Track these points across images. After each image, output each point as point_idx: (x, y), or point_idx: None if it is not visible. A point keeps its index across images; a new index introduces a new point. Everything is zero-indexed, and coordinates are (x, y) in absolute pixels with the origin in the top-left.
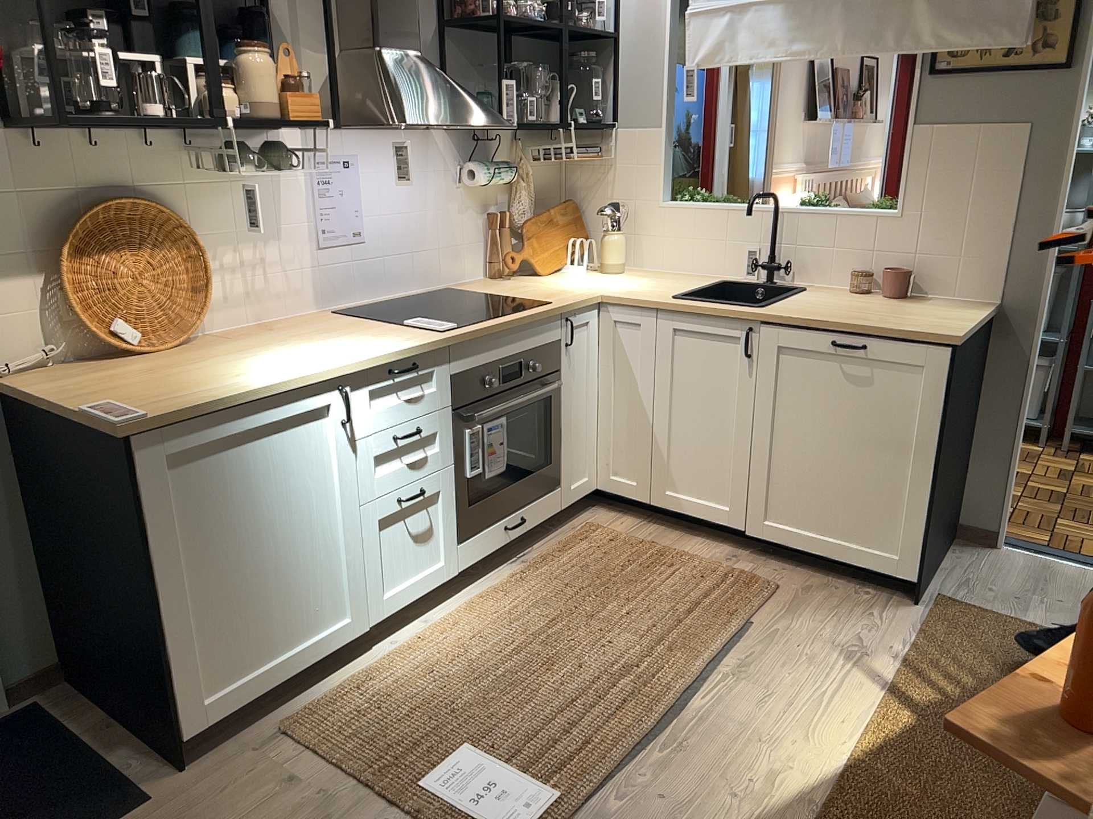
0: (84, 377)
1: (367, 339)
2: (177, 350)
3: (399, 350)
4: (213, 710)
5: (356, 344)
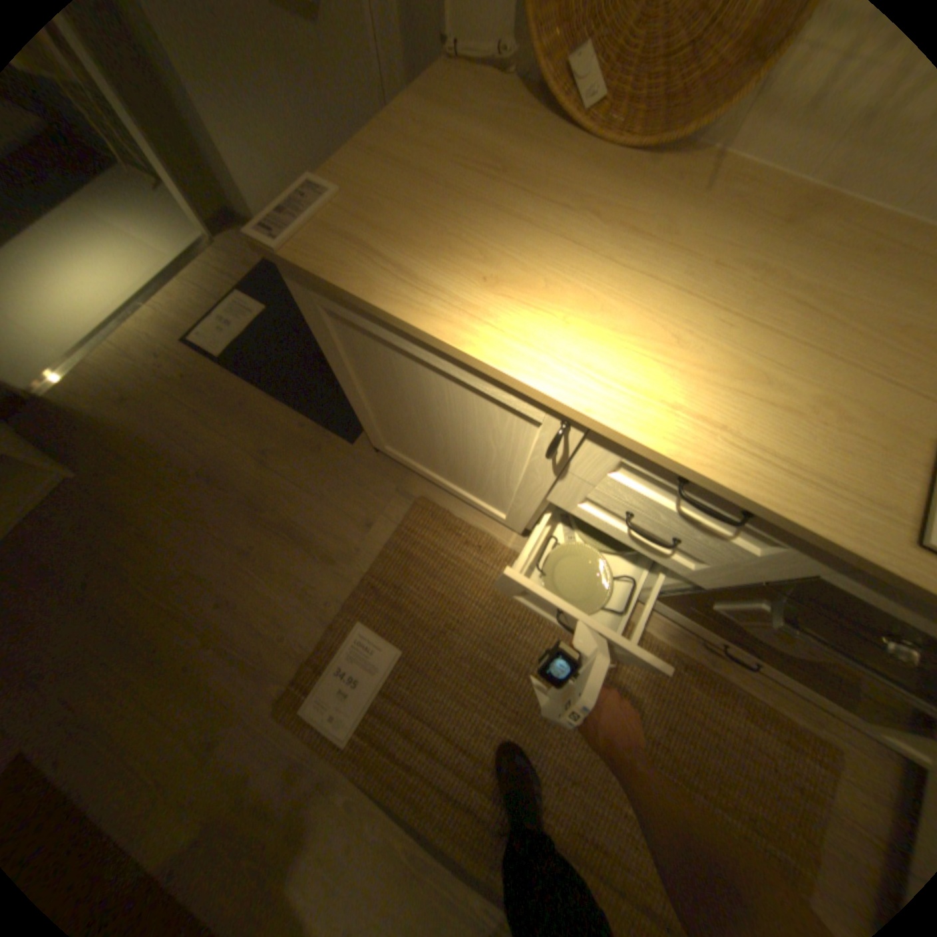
0: (472, 115)
1: (799, 395)
2: (623, 151)
3: (731, 487)
4: (390, 452)
5: (747, 389)
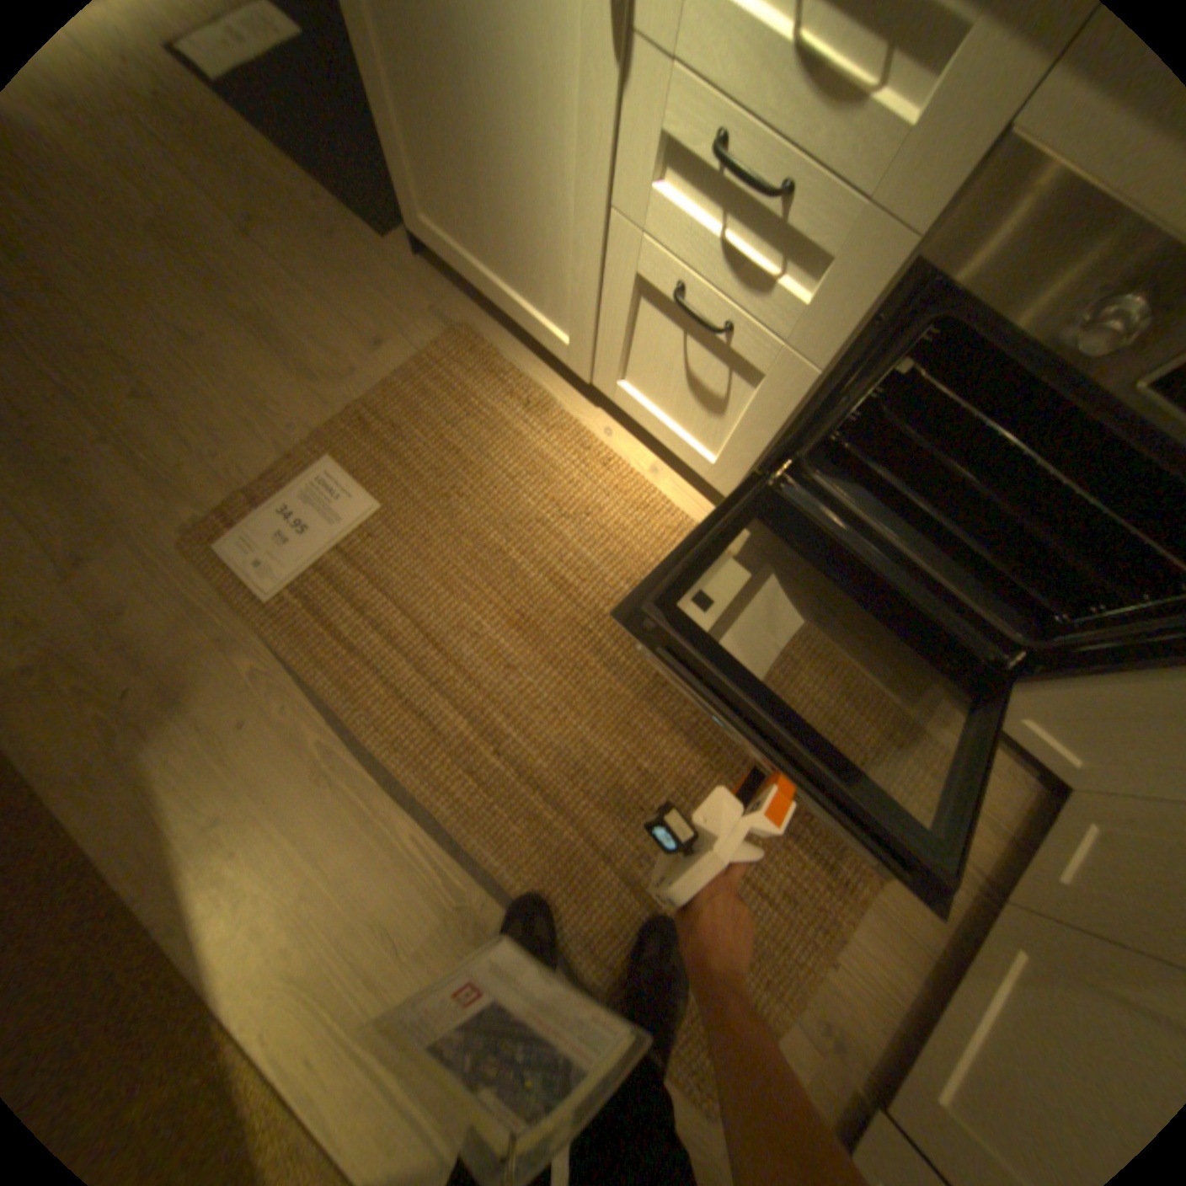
0: None
1: None
2: None
3: None
4: (425, 230)
5: None
